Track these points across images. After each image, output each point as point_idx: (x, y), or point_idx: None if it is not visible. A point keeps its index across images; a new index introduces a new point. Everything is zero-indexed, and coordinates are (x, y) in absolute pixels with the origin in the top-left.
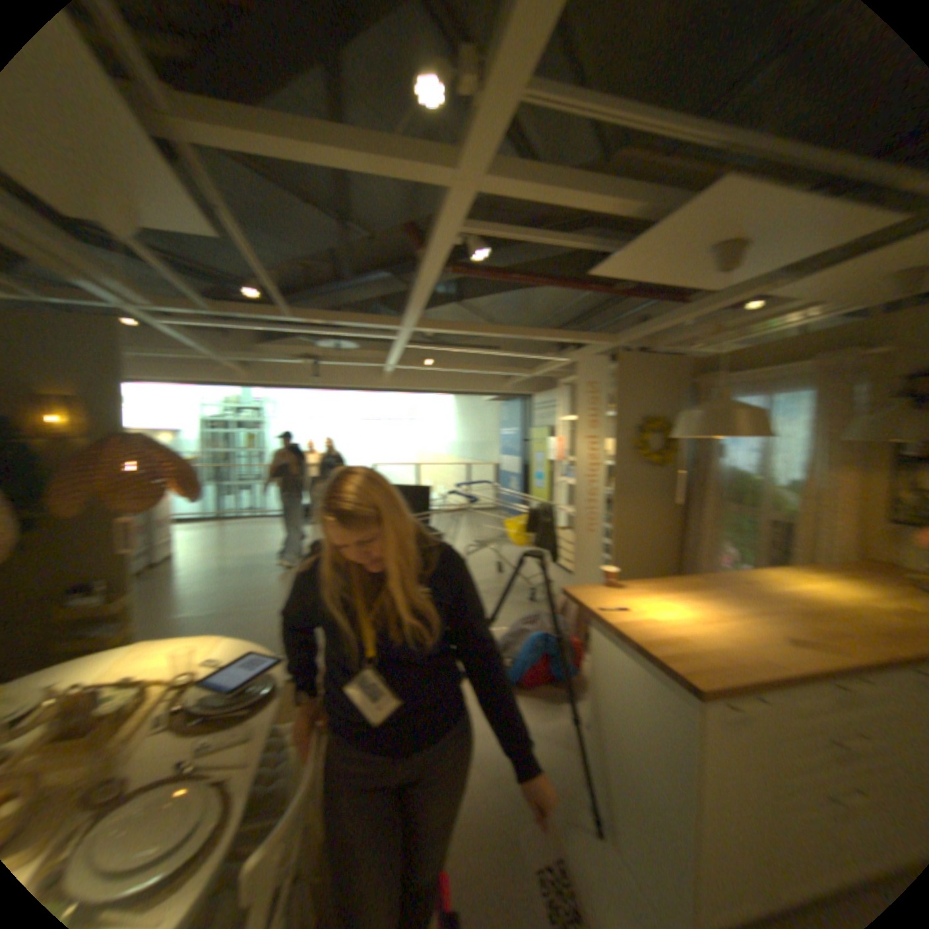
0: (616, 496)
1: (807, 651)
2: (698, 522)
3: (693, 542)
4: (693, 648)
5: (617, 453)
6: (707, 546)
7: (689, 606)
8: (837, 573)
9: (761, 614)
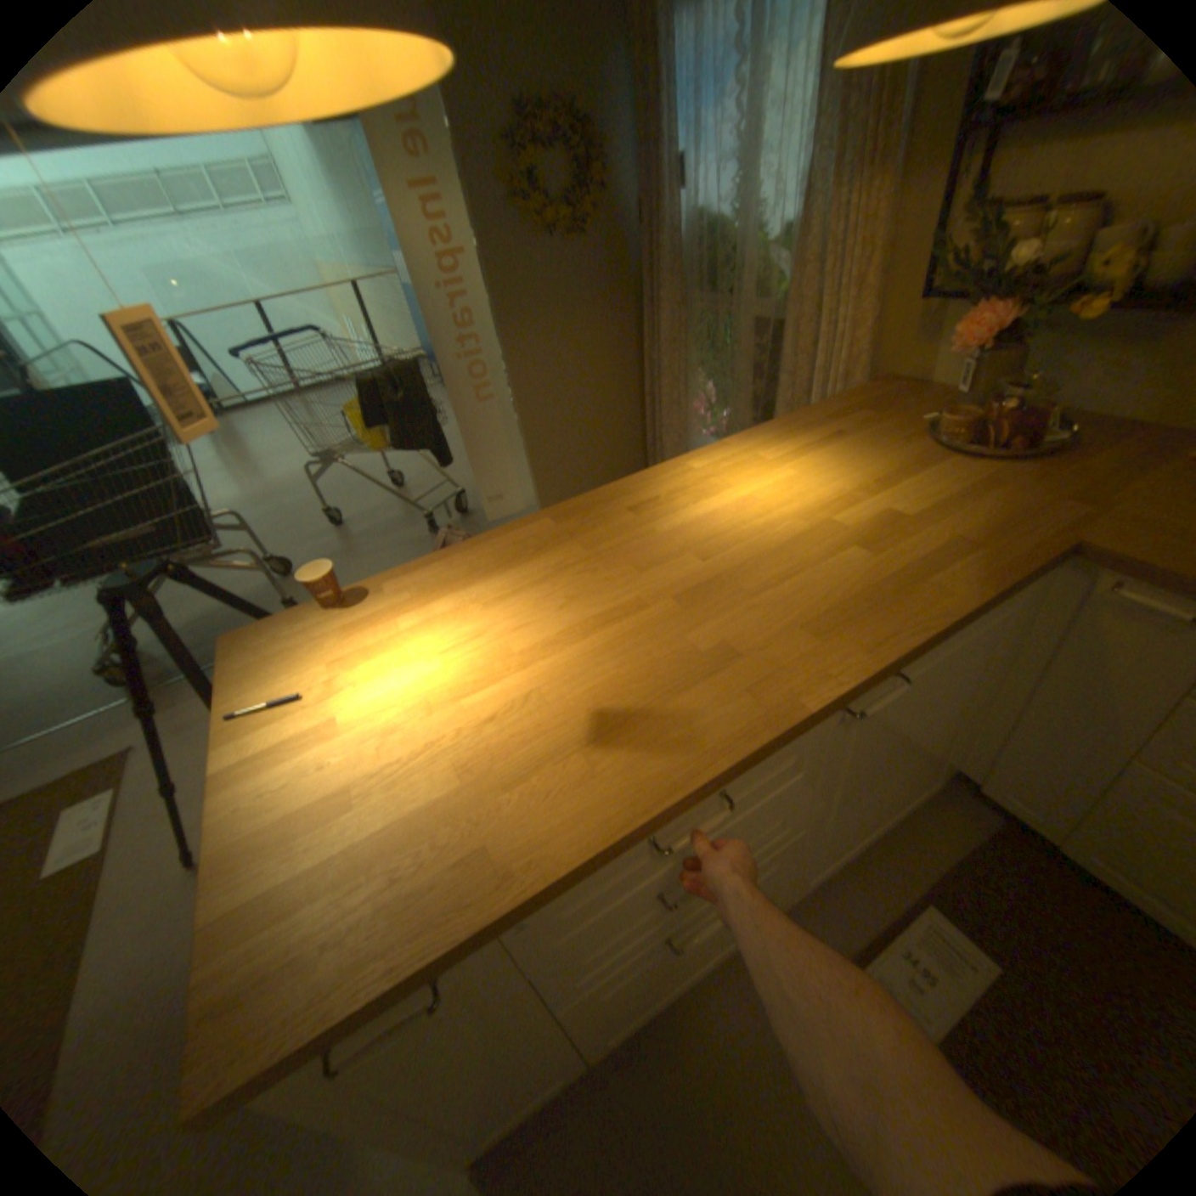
0: (496, 322)
1: (605, 761)
2: (653, 343)
3: (650, 382)
4: (327, 844)
5: (472, 219)
6: (667, 387)
7: (452, 634)
8: (811, 432)
9: (590, 622)
